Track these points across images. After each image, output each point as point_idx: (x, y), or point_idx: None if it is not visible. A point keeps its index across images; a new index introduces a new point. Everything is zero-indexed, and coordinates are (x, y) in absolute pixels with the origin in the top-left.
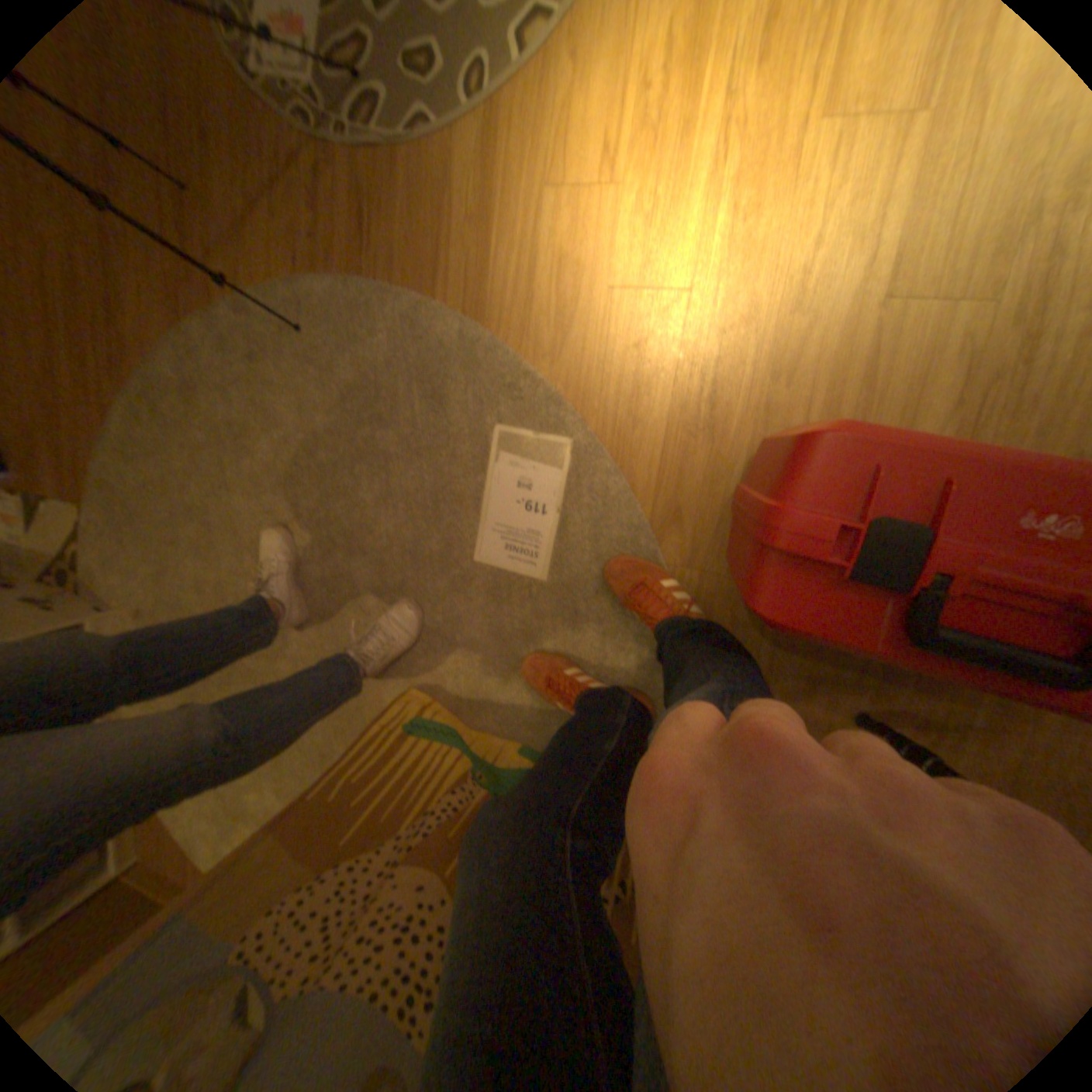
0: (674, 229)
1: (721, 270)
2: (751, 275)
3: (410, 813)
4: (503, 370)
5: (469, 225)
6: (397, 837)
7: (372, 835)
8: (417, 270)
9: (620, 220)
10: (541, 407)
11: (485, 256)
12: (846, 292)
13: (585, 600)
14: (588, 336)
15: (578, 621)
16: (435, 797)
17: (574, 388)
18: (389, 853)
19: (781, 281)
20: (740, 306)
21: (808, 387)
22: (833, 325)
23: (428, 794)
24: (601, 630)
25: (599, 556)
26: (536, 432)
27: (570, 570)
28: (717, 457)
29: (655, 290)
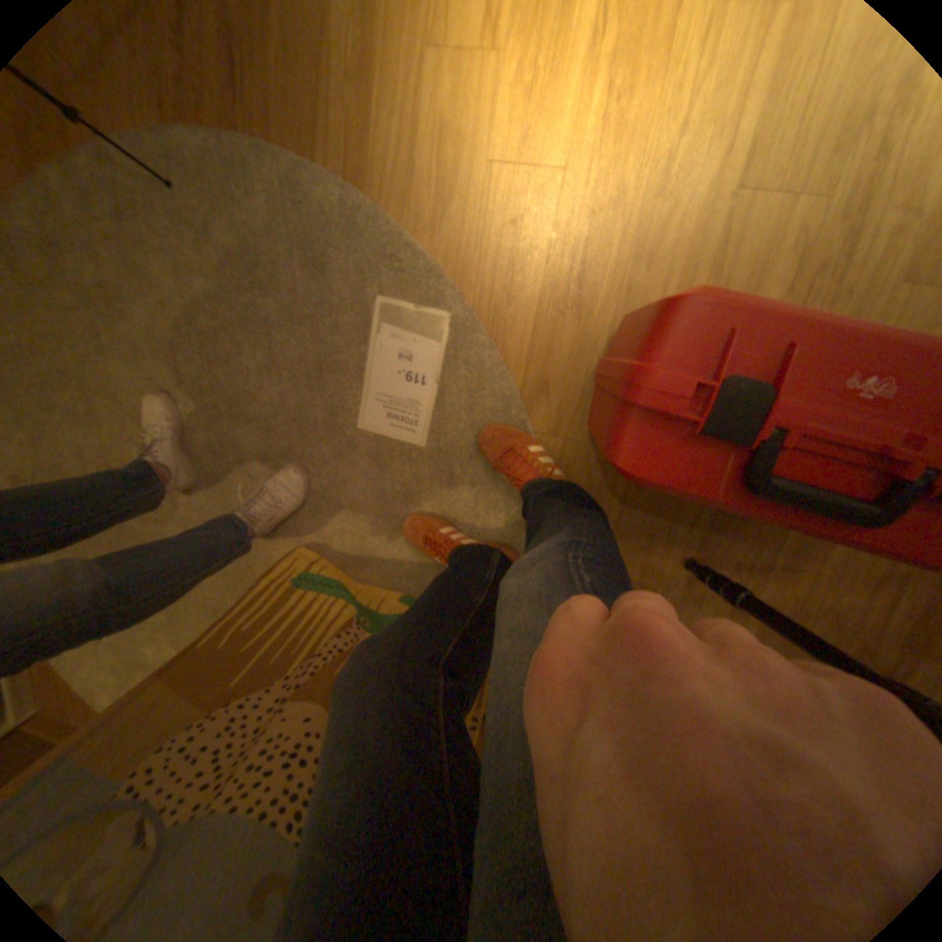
0: (551, 104)
1: (593, 150)
2: (620, 158)
3: (298, 656)
4: (383, 241)
5: (348, 84)
6: (287, 677)
7: (262, 677)
8: (295, 130)
9: (499, 91)
10: (421, 281)
11: (365, 120)
12: (703, 180)
13: (460, 465)
14: (466, 211)
15: (454, 485)
16: (322, 641)
17: (452, 262)
18: (279, 692)
19: (647, 165)
20: (609, 189)
21: (664, 270)
22: (689, 211)
23: (316, 639)
24: (474, 492)
25: (473, 425)
26: (415, 305)
27: (446, 438)
28: (582, 334)
29: (531, 167)
